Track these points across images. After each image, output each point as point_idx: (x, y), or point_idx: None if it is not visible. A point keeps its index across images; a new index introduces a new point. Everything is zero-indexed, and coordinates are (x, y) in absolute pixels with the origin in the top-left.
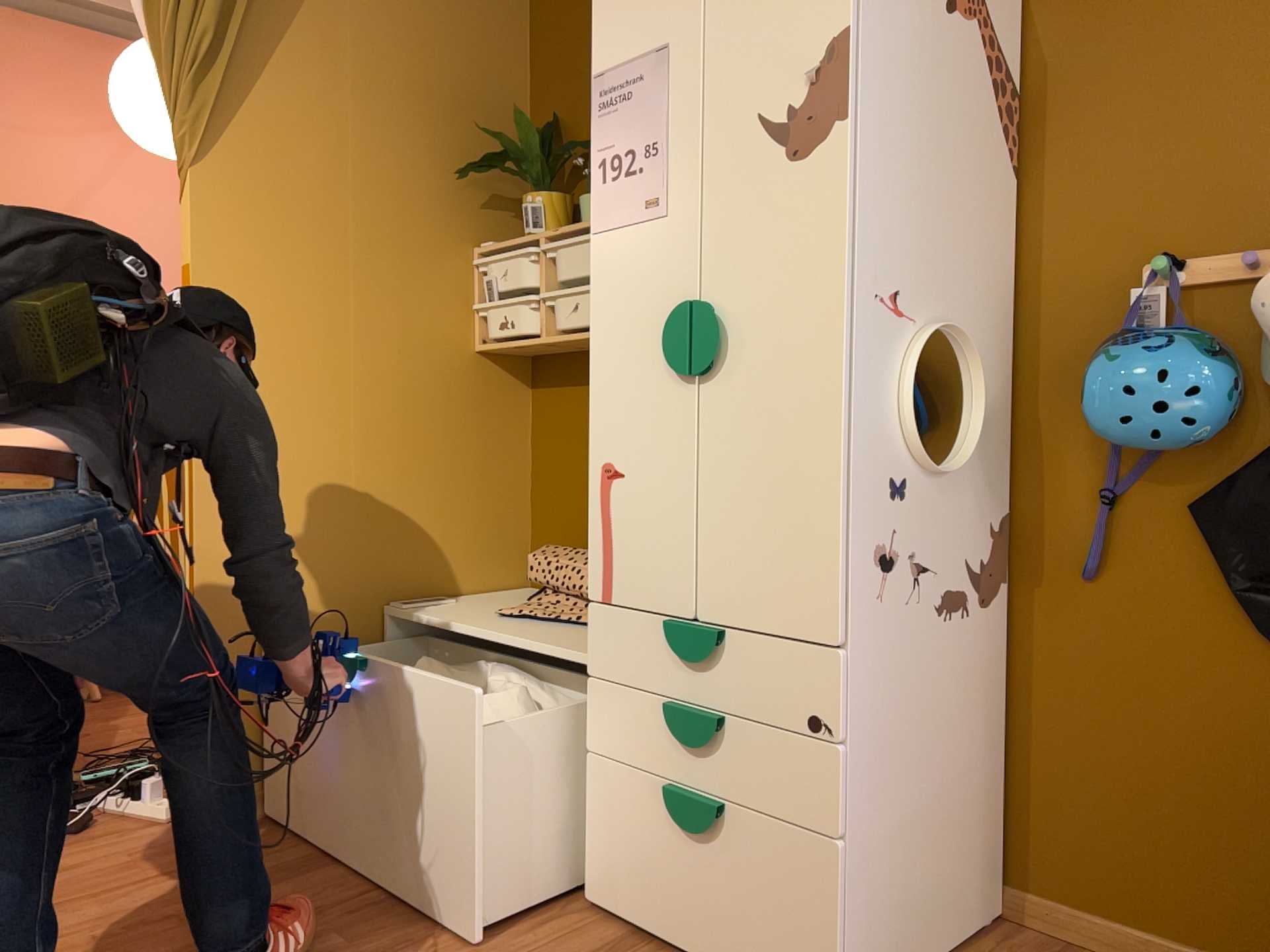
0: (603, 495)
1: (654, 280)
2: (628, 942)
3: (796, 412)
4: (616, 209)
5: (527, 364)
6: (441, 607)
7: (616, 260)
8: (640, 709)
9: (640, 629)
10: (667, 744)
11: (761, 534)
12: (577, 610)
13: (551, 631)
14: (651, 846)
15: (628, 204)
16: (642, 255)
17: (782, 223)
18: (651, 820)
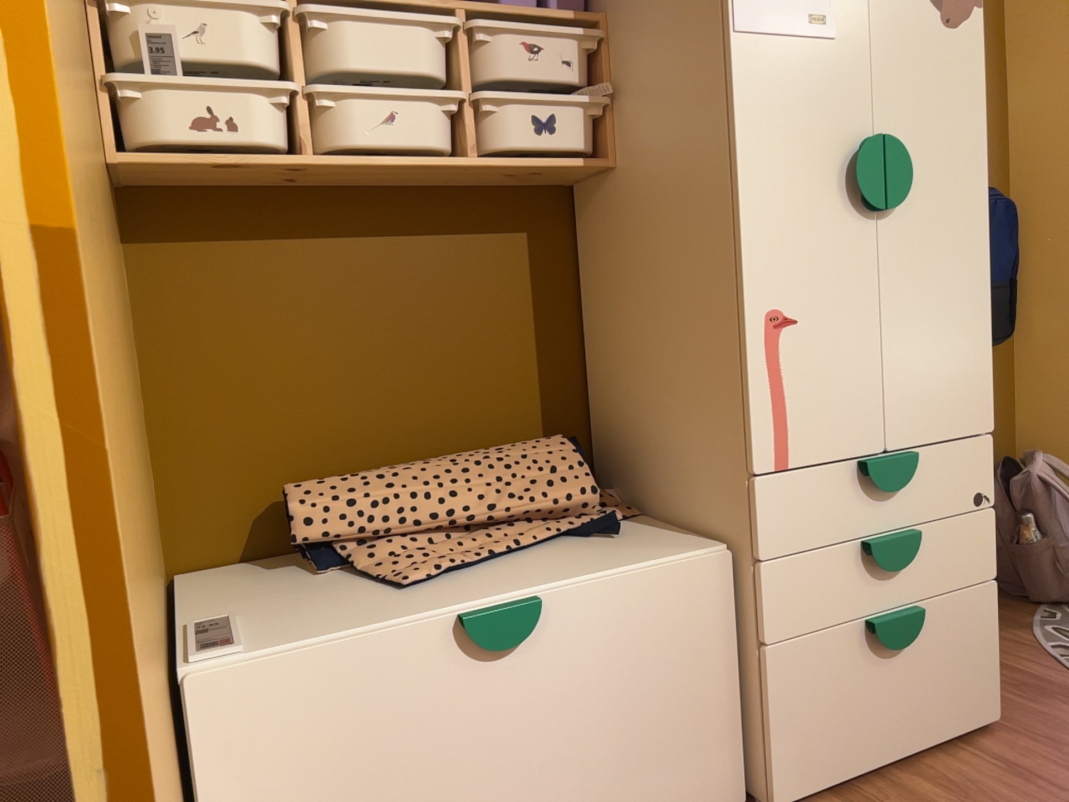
0: (773, 347)
1: (824, 106)
2: (852, 798)
3: (958, 246)
4: (772, 12)
5: (118, 203)
6: (272, 624)
7: (774, 73)
8: (830, 564)
9: (826, 482)
10: (861, 582)
11: (937, 354)
12: (466, 540)
13: (546, 563)
14: (850, 692)
15: (787, 11)
16: (808, 75)
17: (941, 80)
18: (849, 666)
